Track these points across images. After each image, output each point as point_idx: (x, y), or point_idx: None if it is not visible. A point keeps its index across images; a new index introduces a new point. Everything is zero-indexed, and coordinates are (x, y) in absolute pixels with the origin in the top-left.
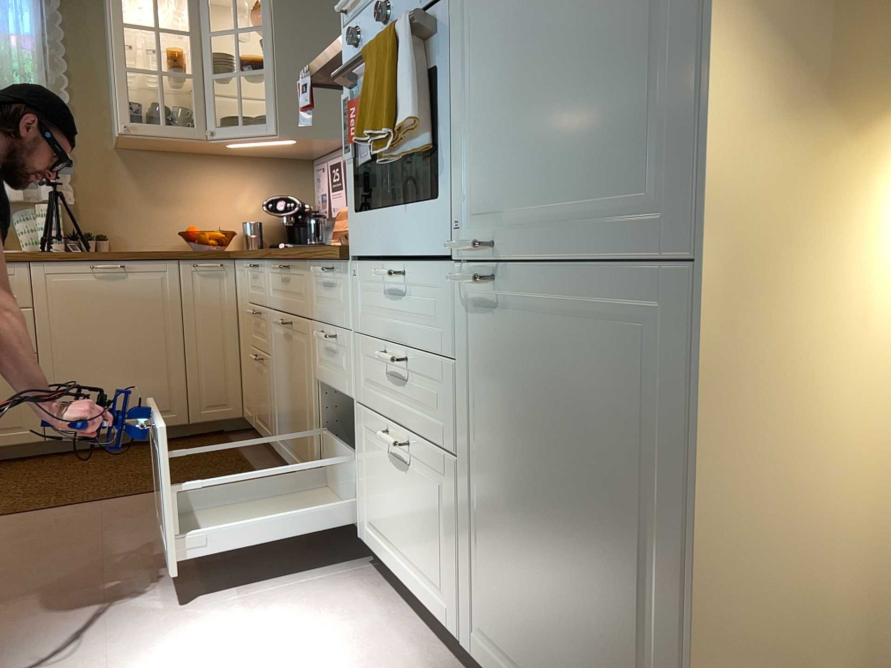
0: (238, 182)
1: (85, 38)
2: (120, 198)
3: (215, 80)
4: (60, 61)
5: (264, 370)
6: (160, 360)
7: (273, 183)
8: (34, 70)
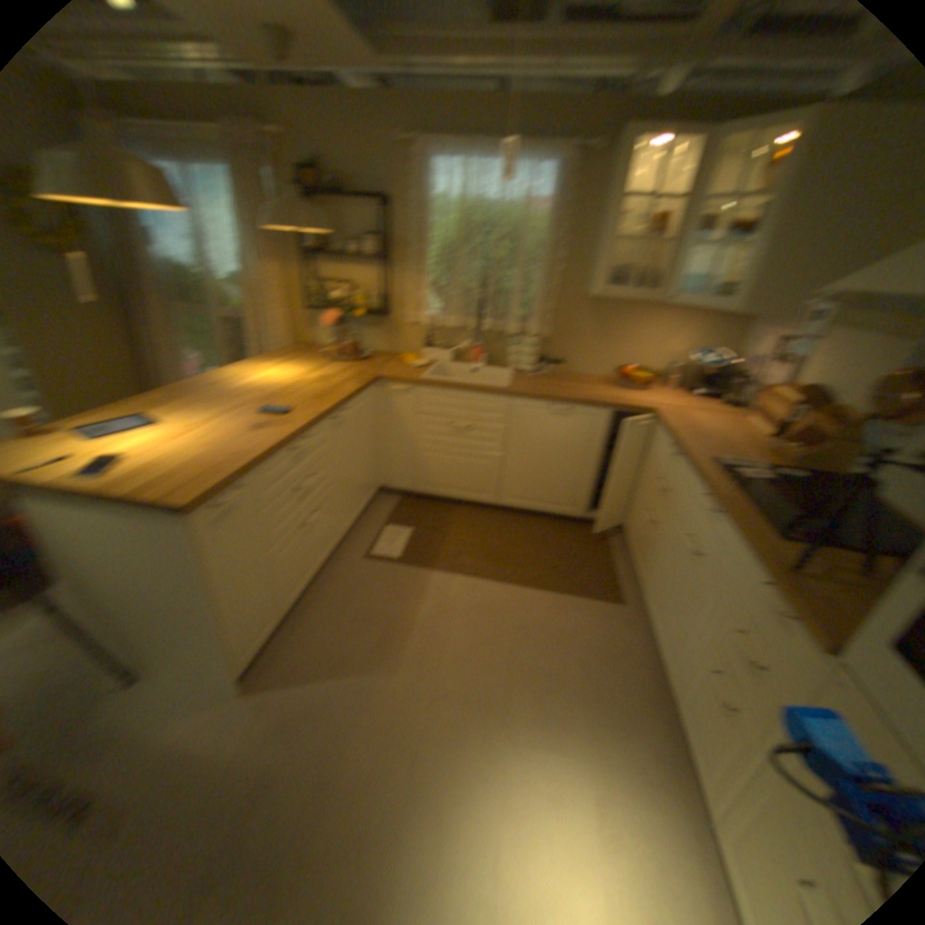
0: (679, 326)
1: (592, 195)
2: (582, 332)
3: (696, 244)
4: (567, 220)
5: (657, 533)
6: (579, 474)
7: (711, 329)
8: (547, 230)
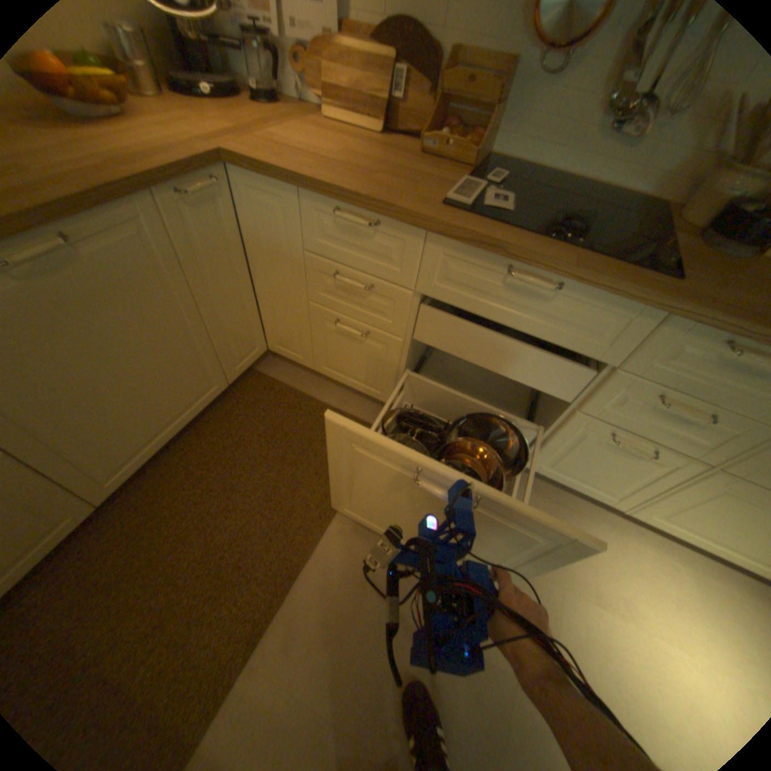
0: None
1: None
2: None
3: None
4: None
5: (372, 342)
6: (182, 347)
7: None
8: None
